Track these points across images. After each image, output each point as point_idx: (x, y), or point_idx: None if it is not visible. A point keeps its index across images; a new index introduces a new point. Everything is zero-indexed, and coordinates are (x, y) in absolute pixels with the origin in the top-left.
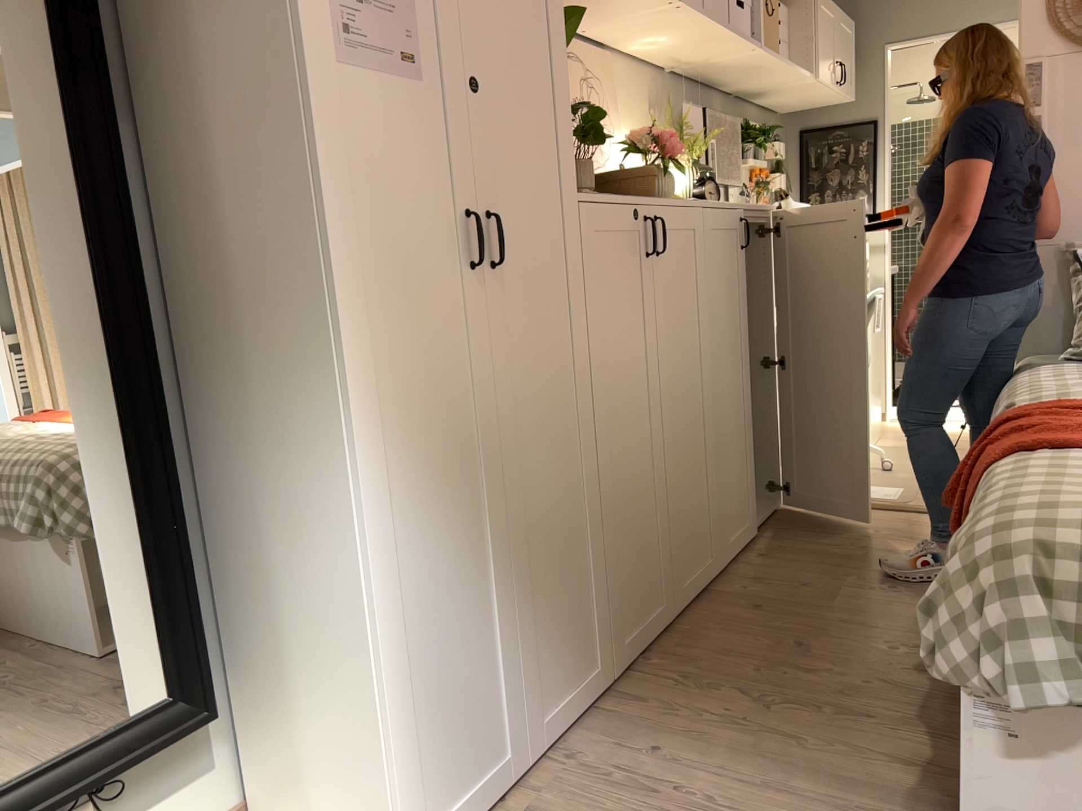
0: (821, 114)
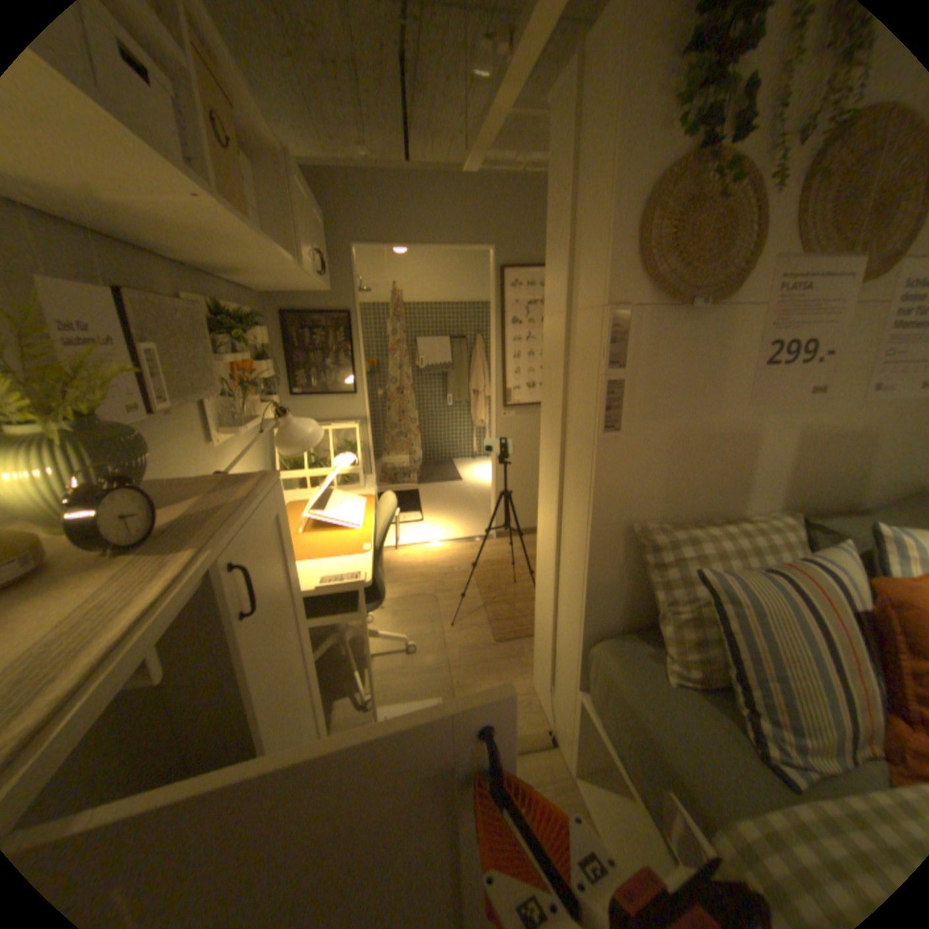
0: (299, 294)
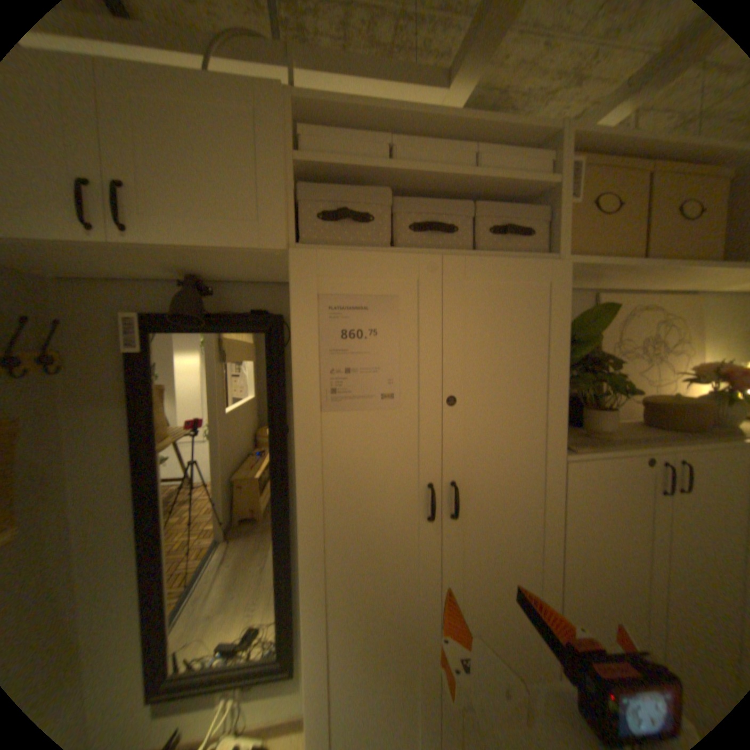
0: None
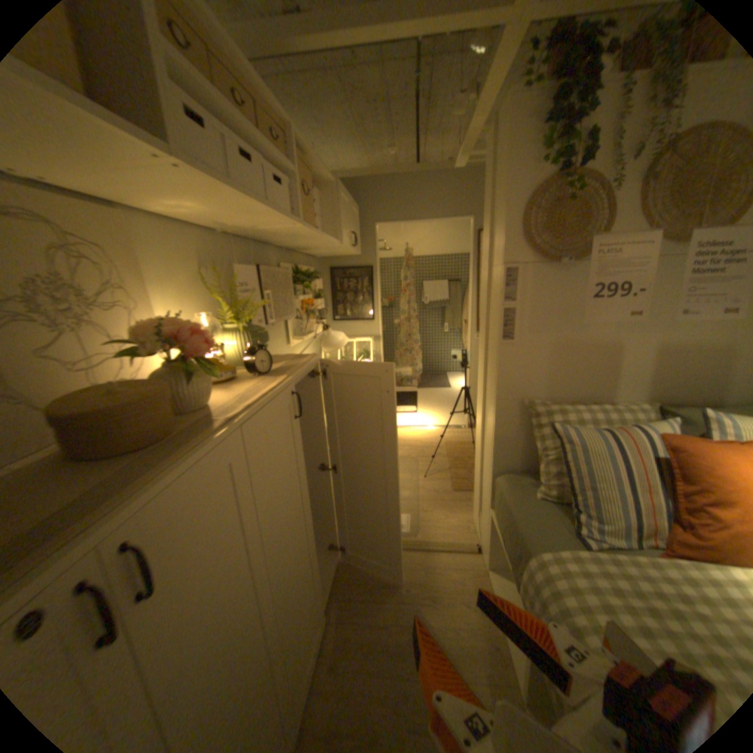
0: (342, 257)
